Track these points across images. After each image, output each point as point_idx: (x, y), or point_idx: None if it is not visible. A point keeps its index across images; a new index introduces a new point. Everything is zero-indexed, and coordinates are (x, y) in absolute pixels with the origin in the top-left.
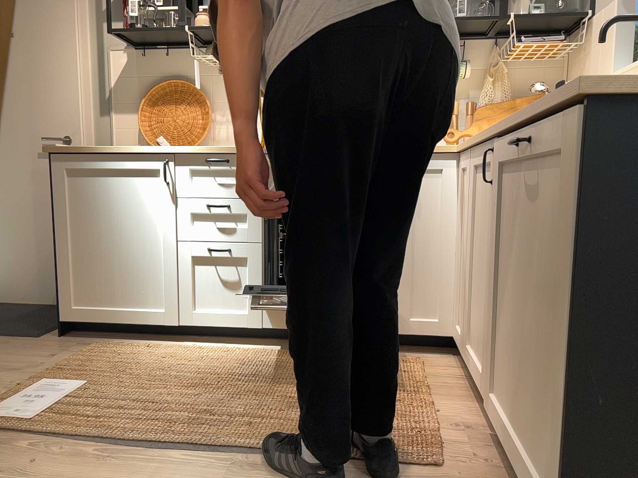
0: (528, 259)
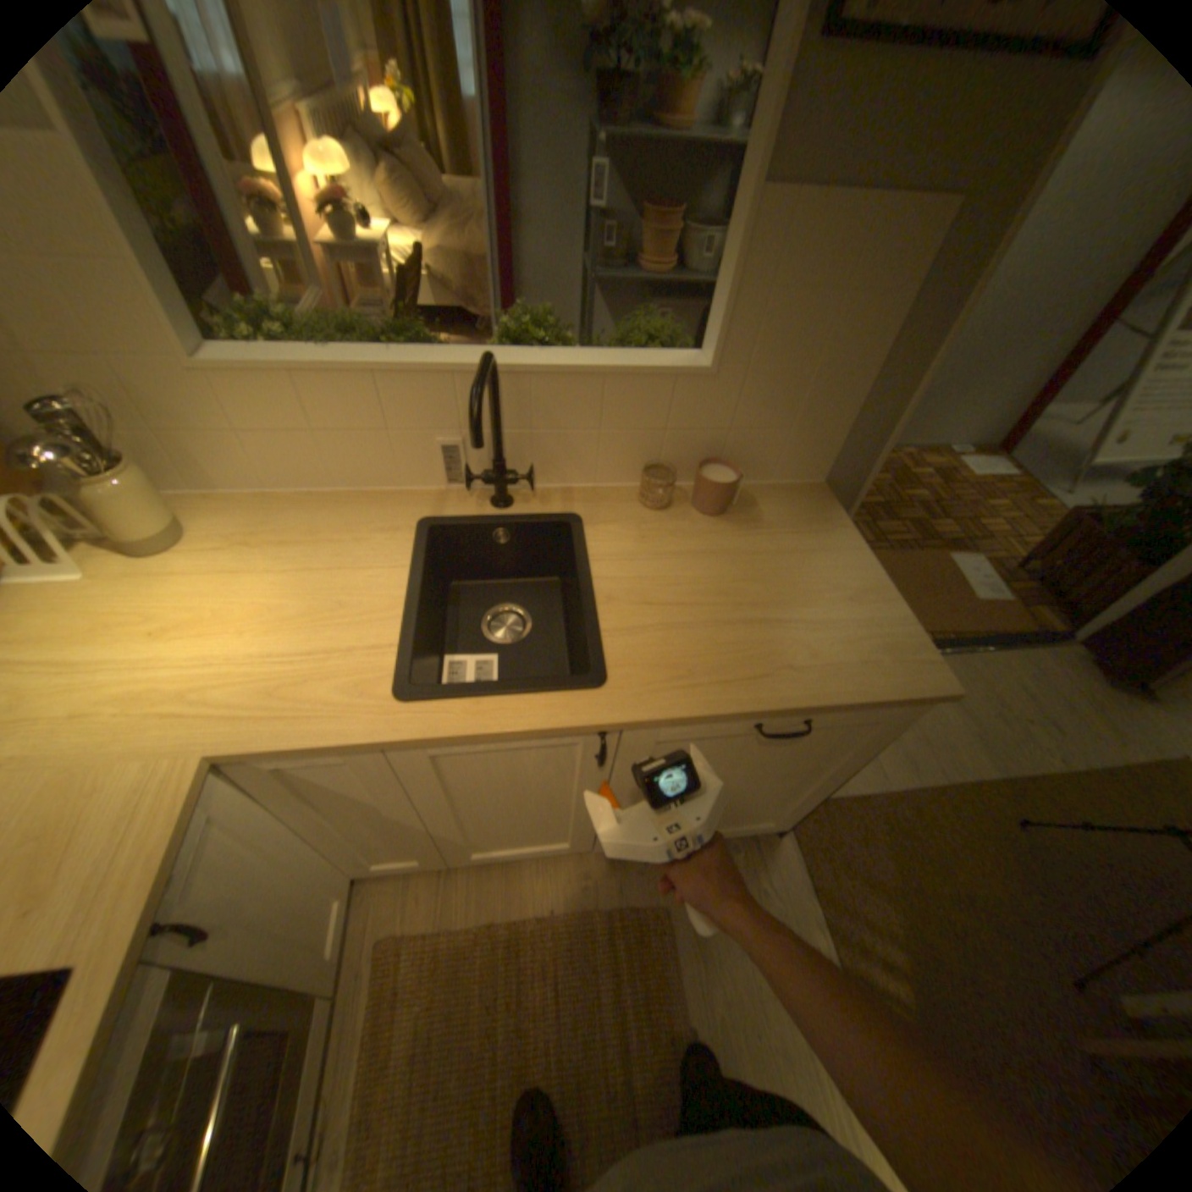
0: (725, 774)
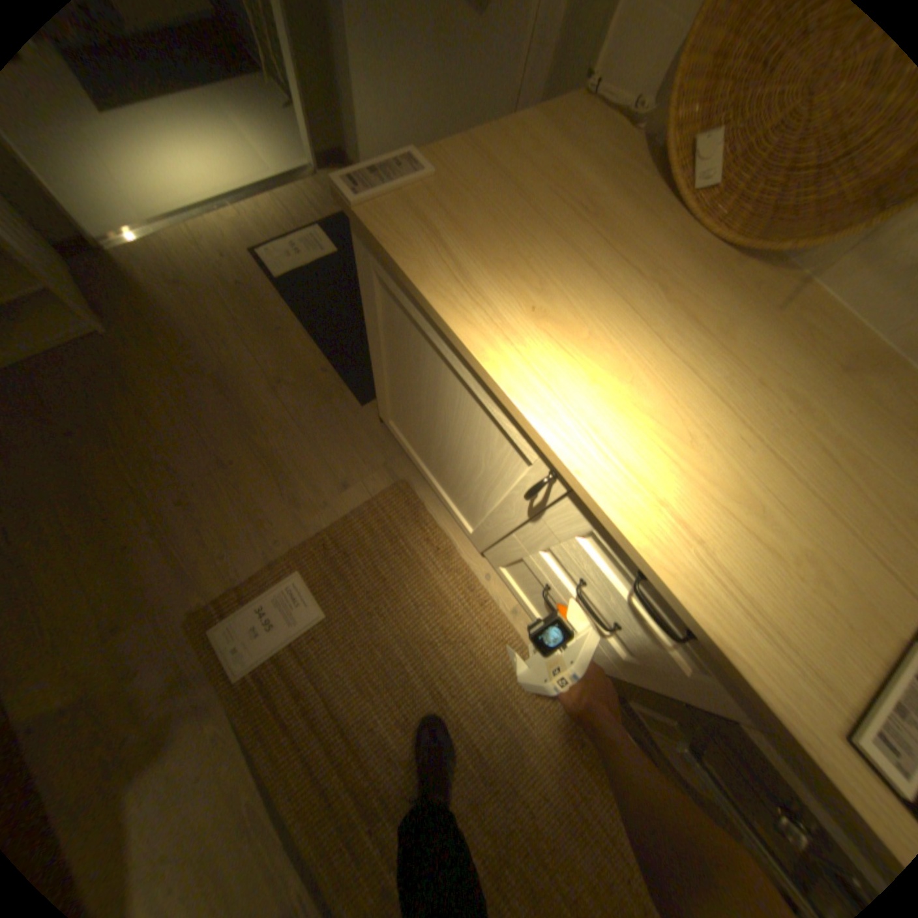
0: None
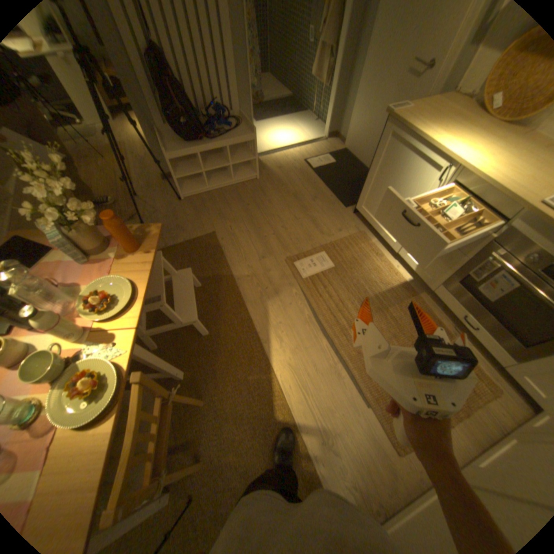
0: None
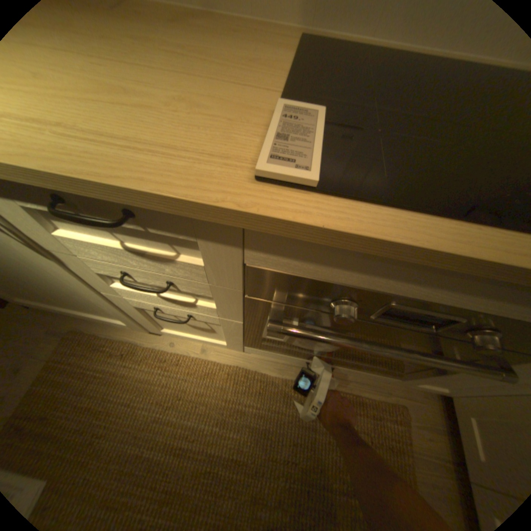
0: None
